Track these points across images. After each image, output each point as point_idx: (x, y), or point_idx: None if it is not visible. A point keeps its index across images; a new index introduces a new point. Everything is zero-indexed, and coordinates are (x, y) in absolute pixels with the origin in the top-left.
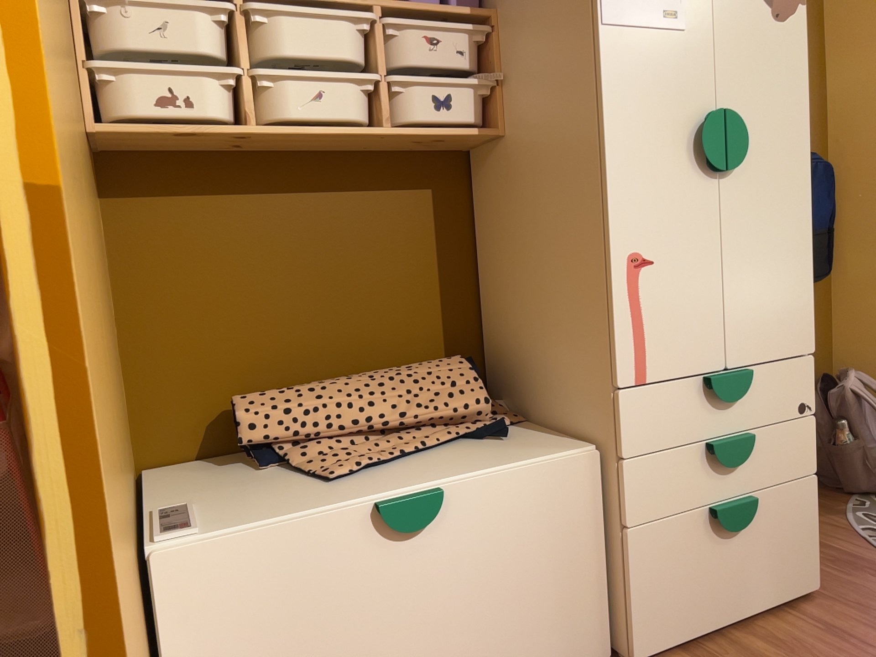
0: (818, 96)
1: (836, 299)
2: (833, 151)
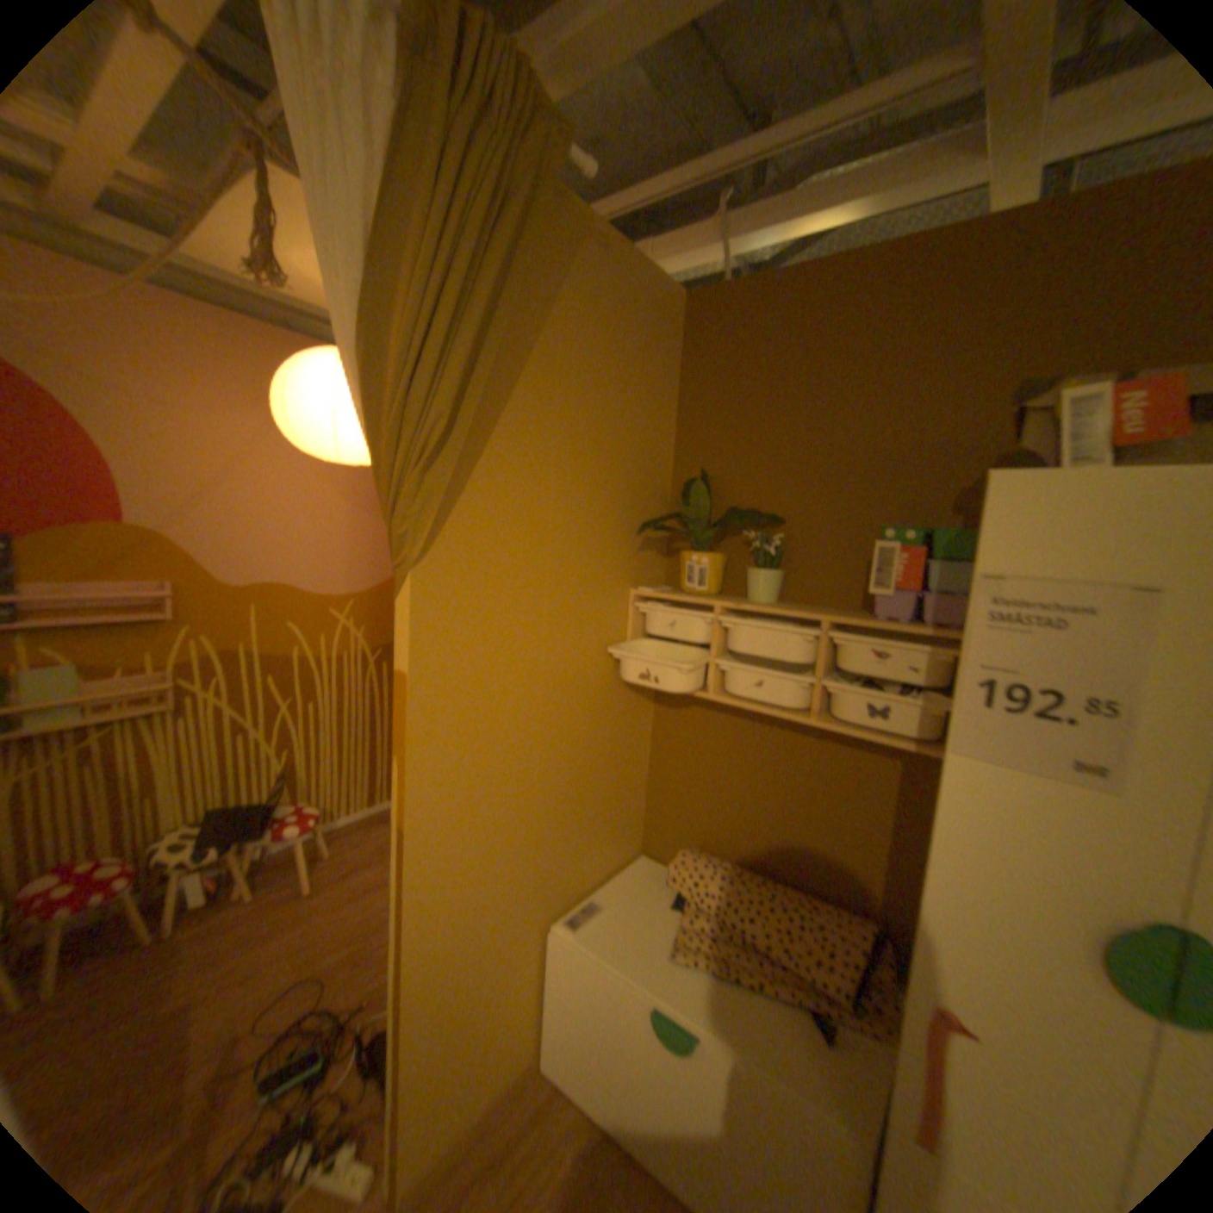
0: None
1: None
2: None
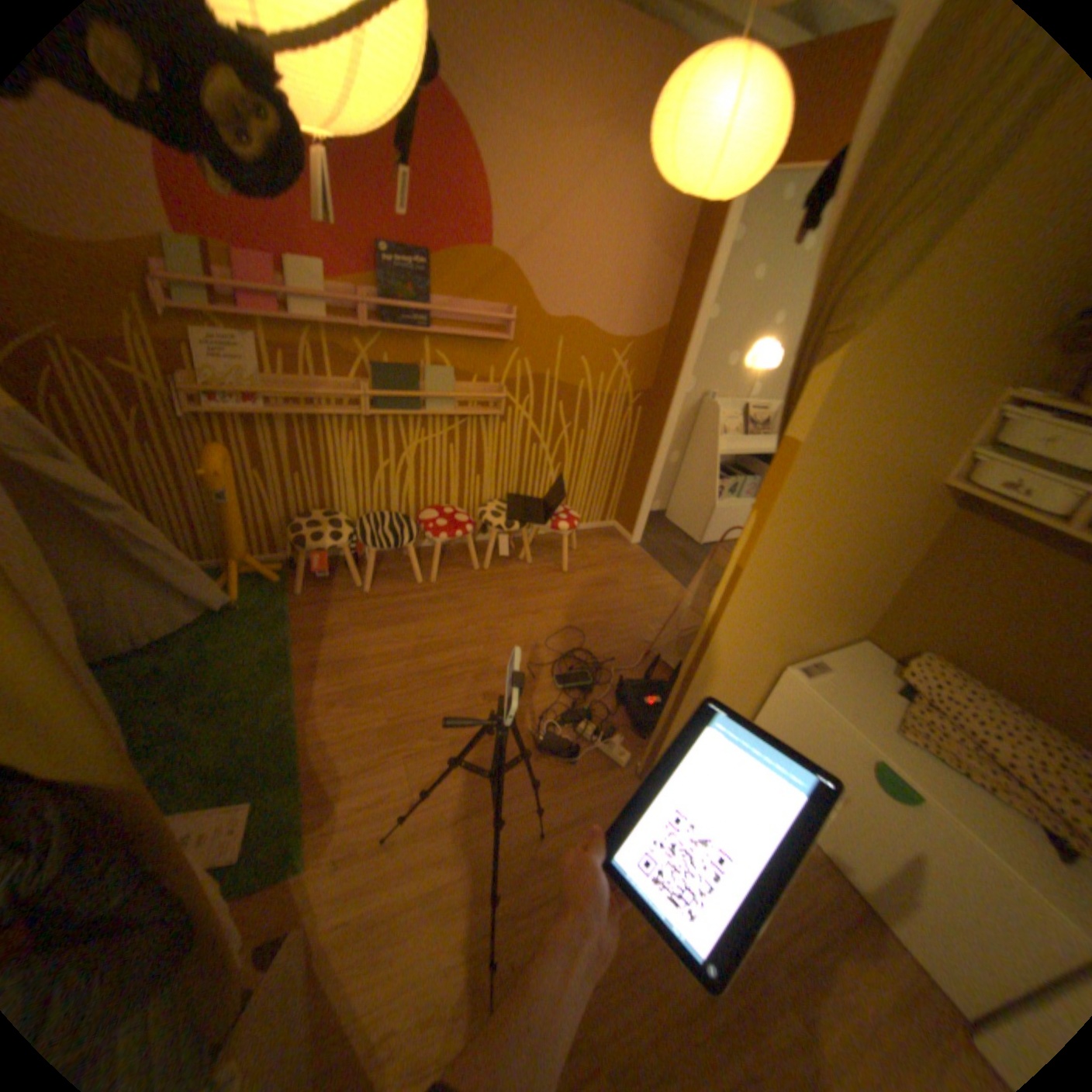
0: None
1: None
2: None
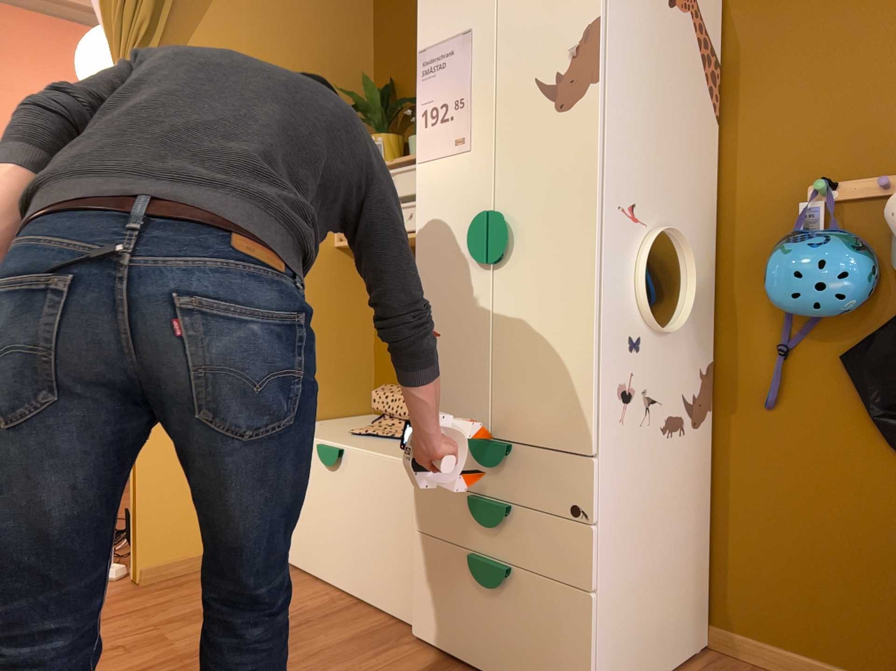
0: None
1: None
2: None
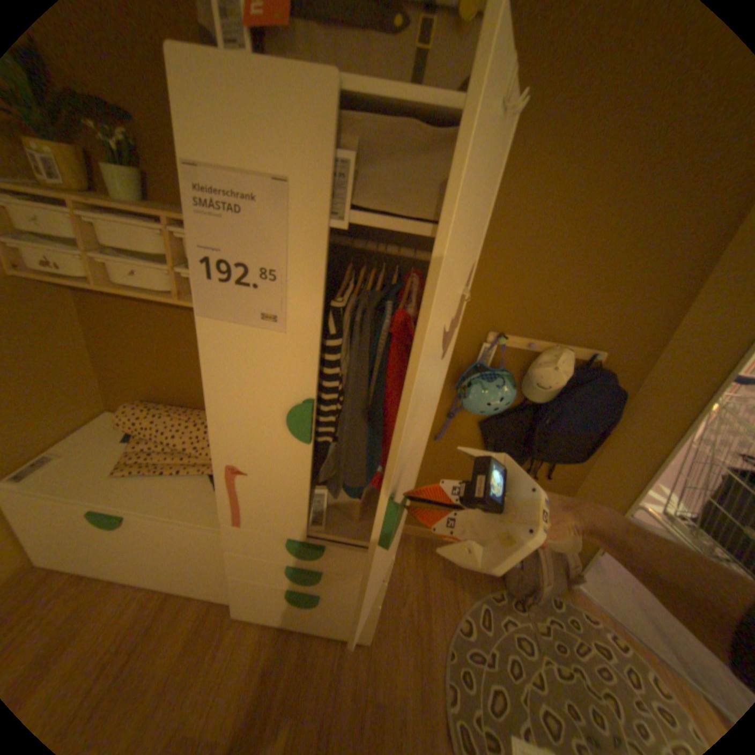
0: (665, 327)
1: (590, 478)
2: (654, 378)
